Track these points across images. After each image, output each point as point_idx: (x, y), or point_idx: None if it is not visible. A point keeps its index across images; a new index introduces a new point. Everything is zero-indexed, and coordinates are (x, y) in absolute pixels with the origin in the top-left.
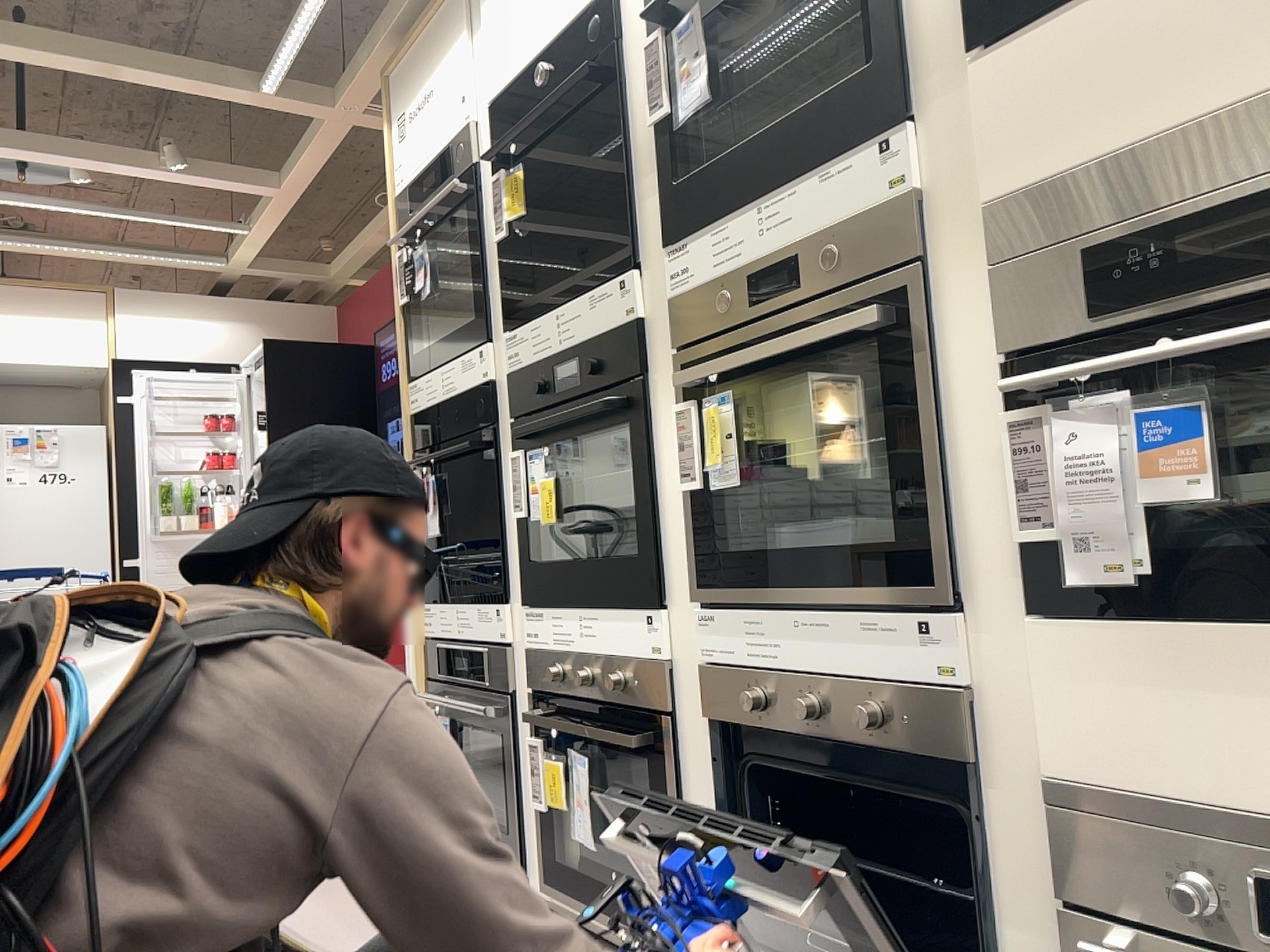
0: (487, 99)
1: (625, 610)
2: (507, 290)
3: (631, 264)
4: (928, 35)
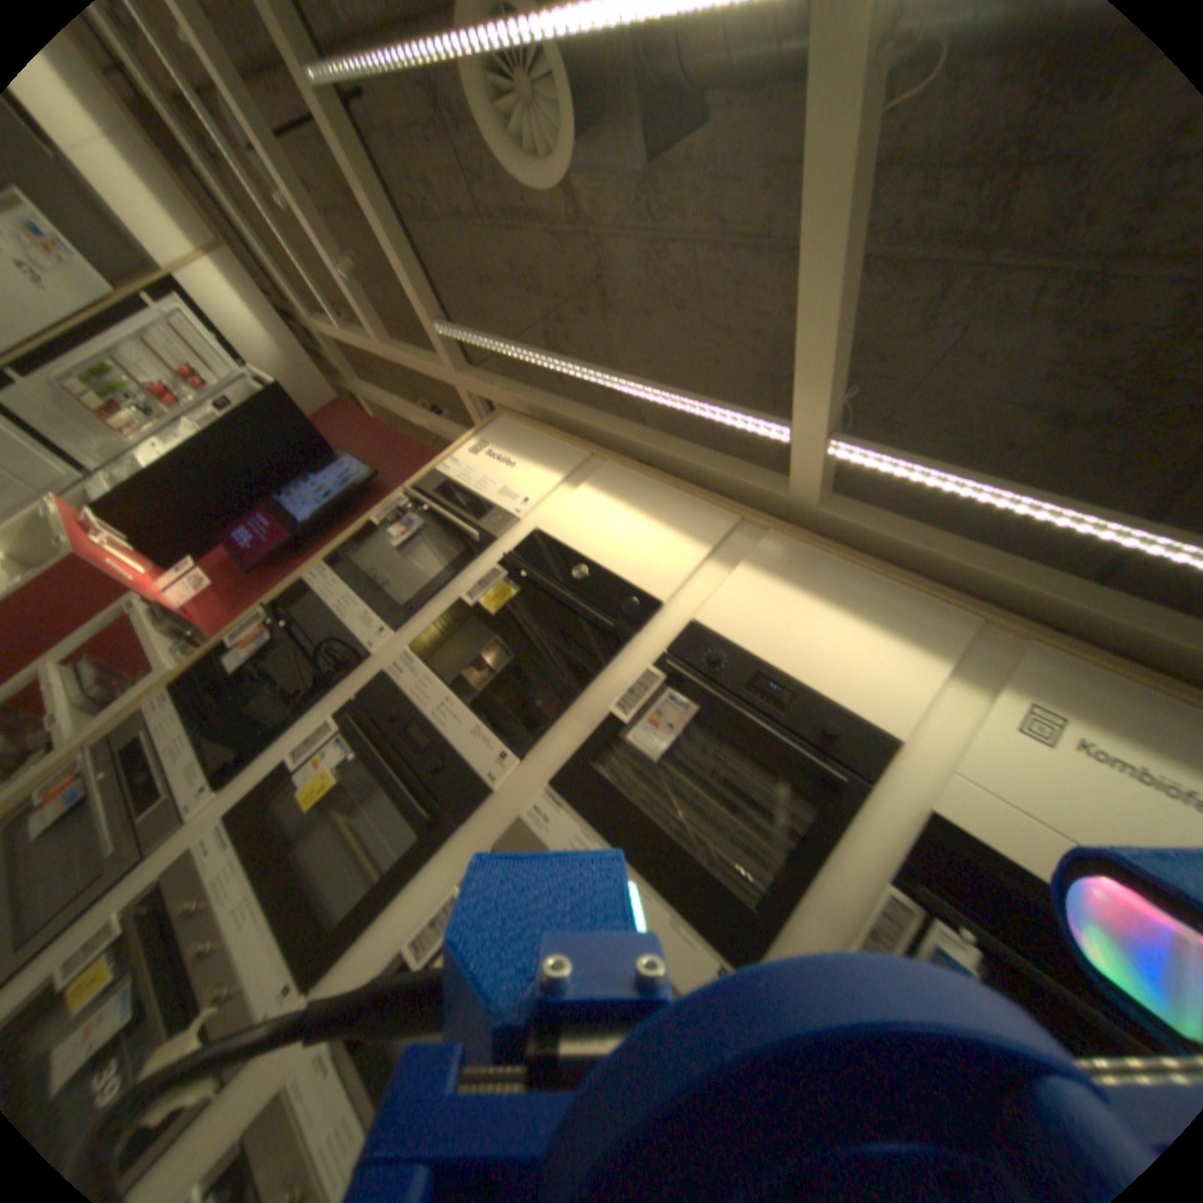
0: (541, 528)
1: (282, 951)
2: (438, 629)
3: (521, 755)
4: (801, 951)
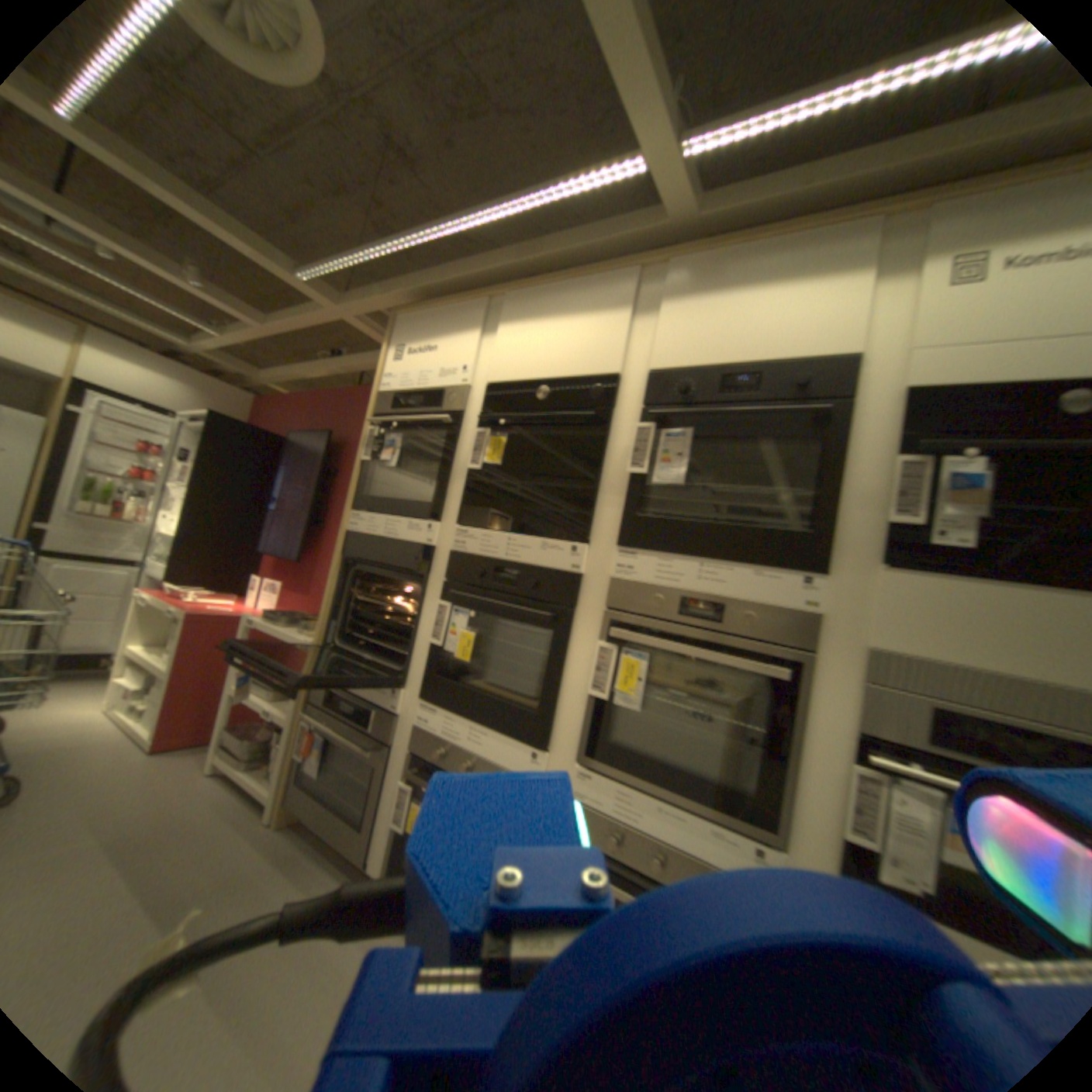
0: (488, 379)
1: (513, 738)
2: (466, 499)
3: (584, 540)
4: (853, 535)
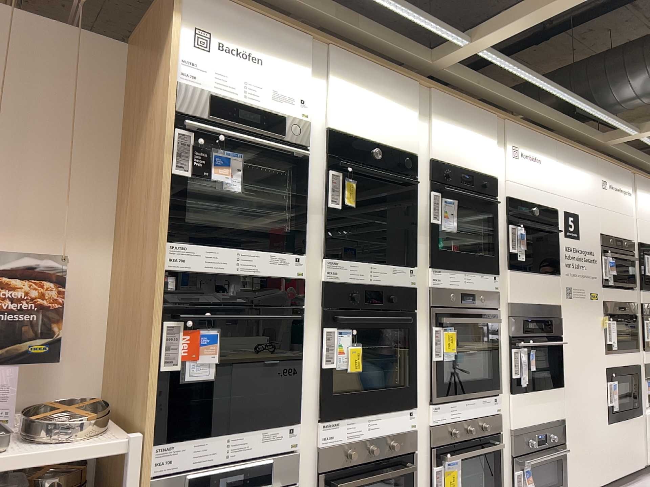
0: (331, 125)
1: (396, 410)
2: (327, 233)
3: (414, 265)
4: (500, 257)
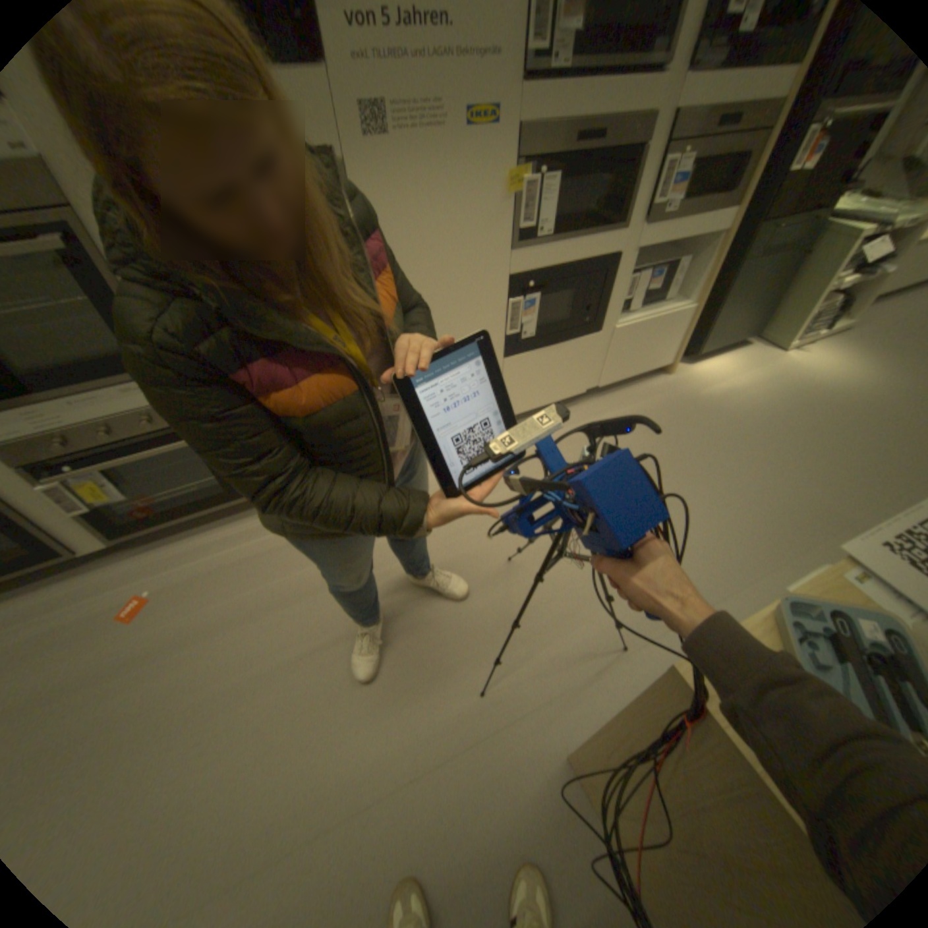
0: None
1: None
2: None
3: None
4: None
